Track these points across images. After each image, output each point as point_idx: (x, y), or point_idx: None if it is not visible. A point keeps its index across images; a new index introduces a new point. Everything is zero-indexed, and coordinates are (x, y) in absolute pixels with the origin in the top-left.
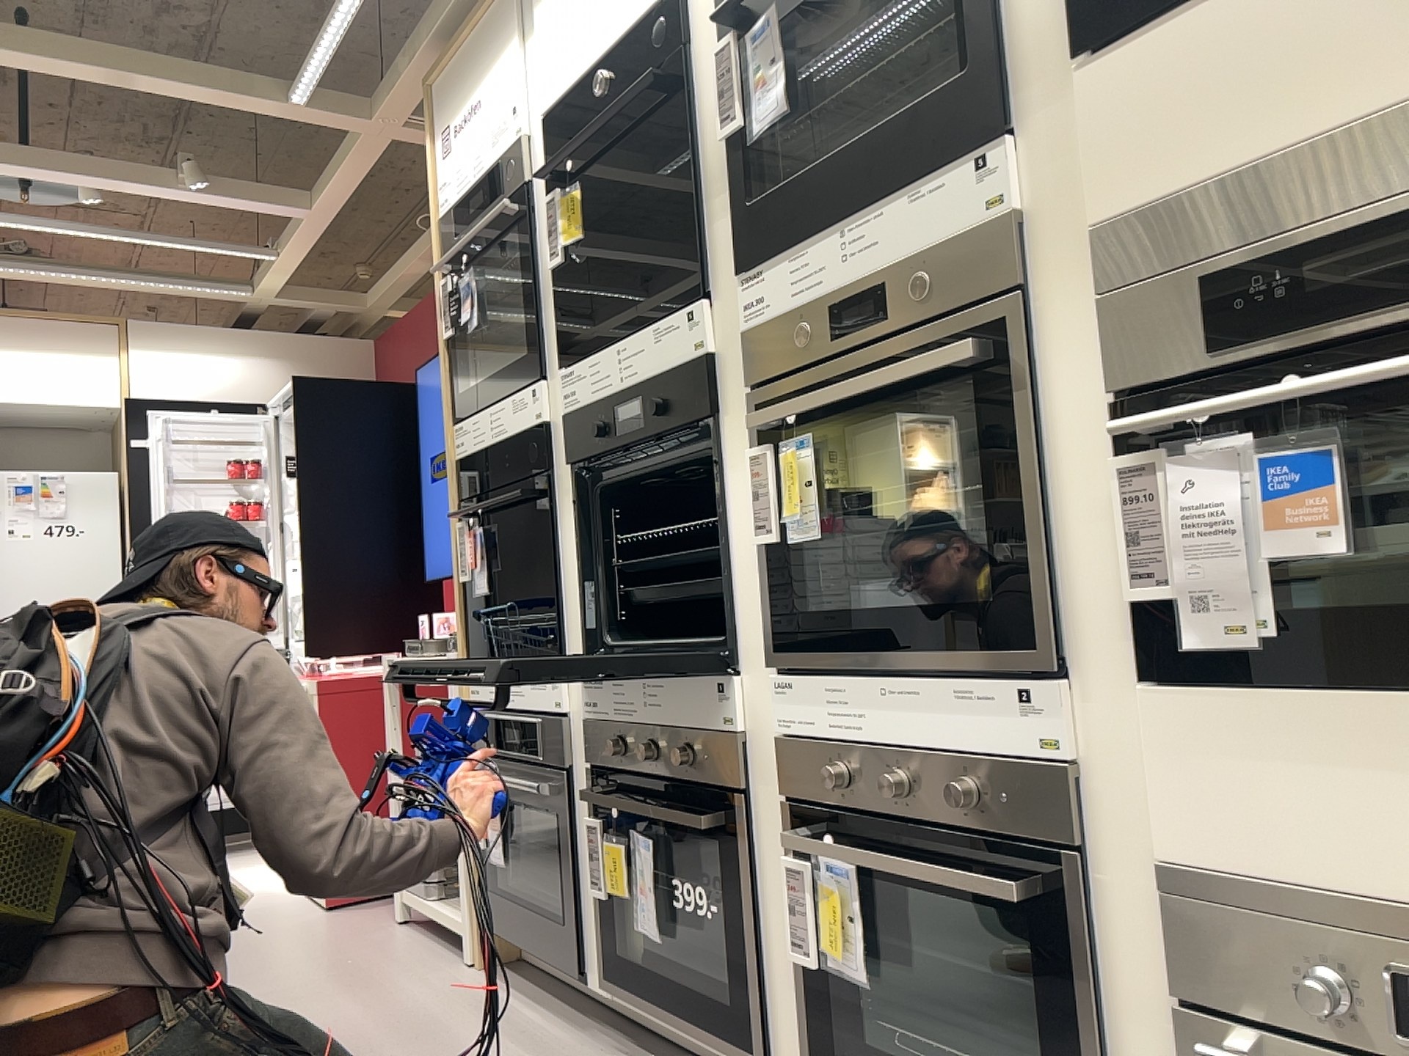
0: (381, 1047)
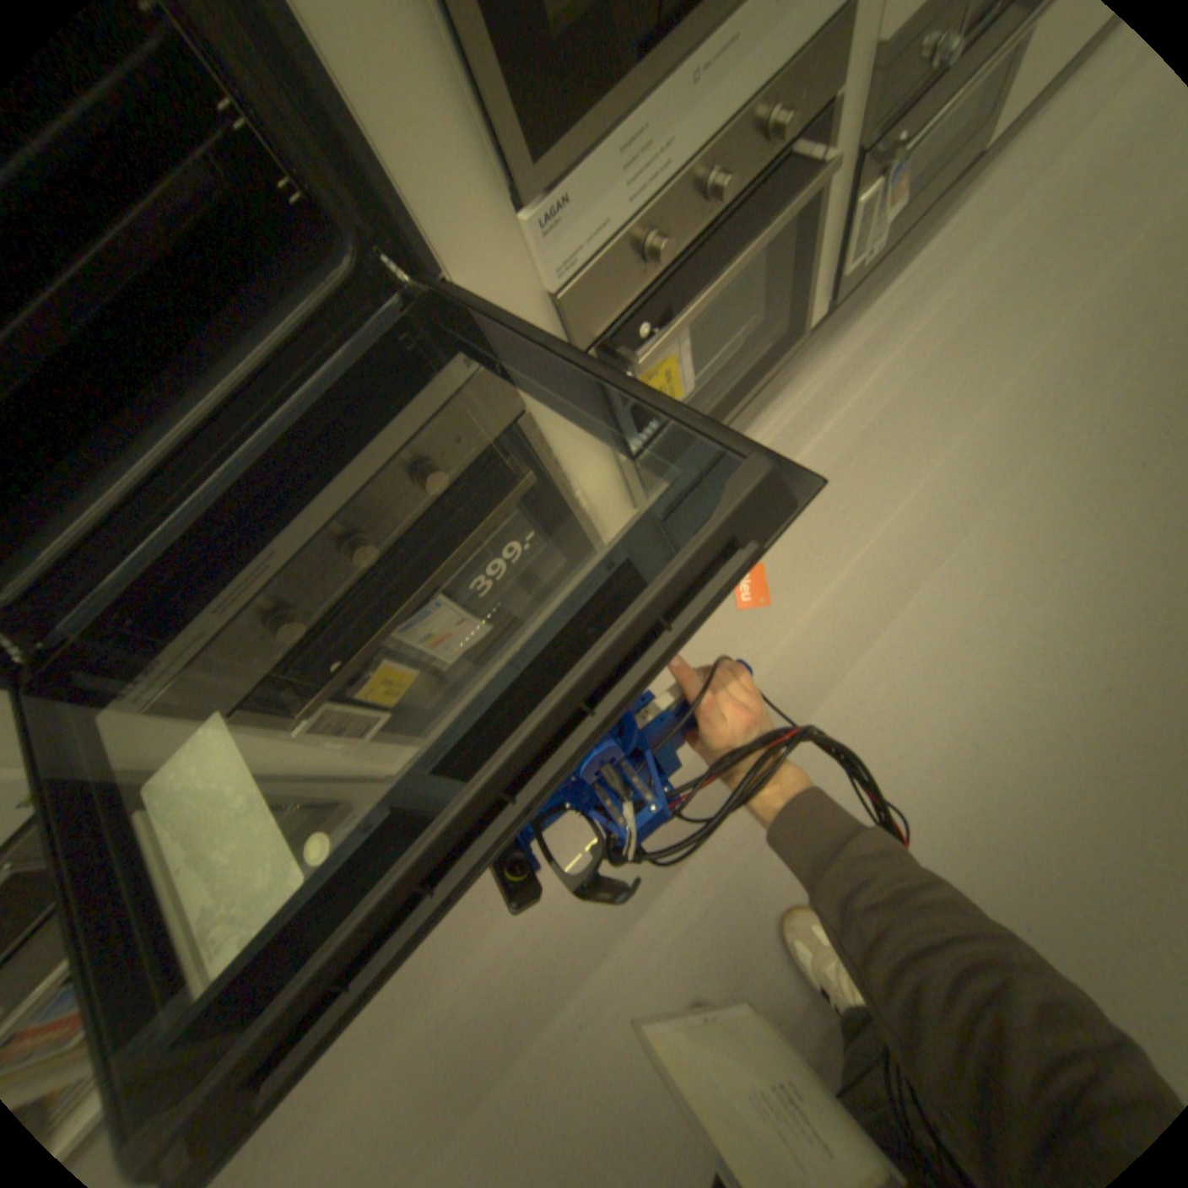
0: (428, 1021)
